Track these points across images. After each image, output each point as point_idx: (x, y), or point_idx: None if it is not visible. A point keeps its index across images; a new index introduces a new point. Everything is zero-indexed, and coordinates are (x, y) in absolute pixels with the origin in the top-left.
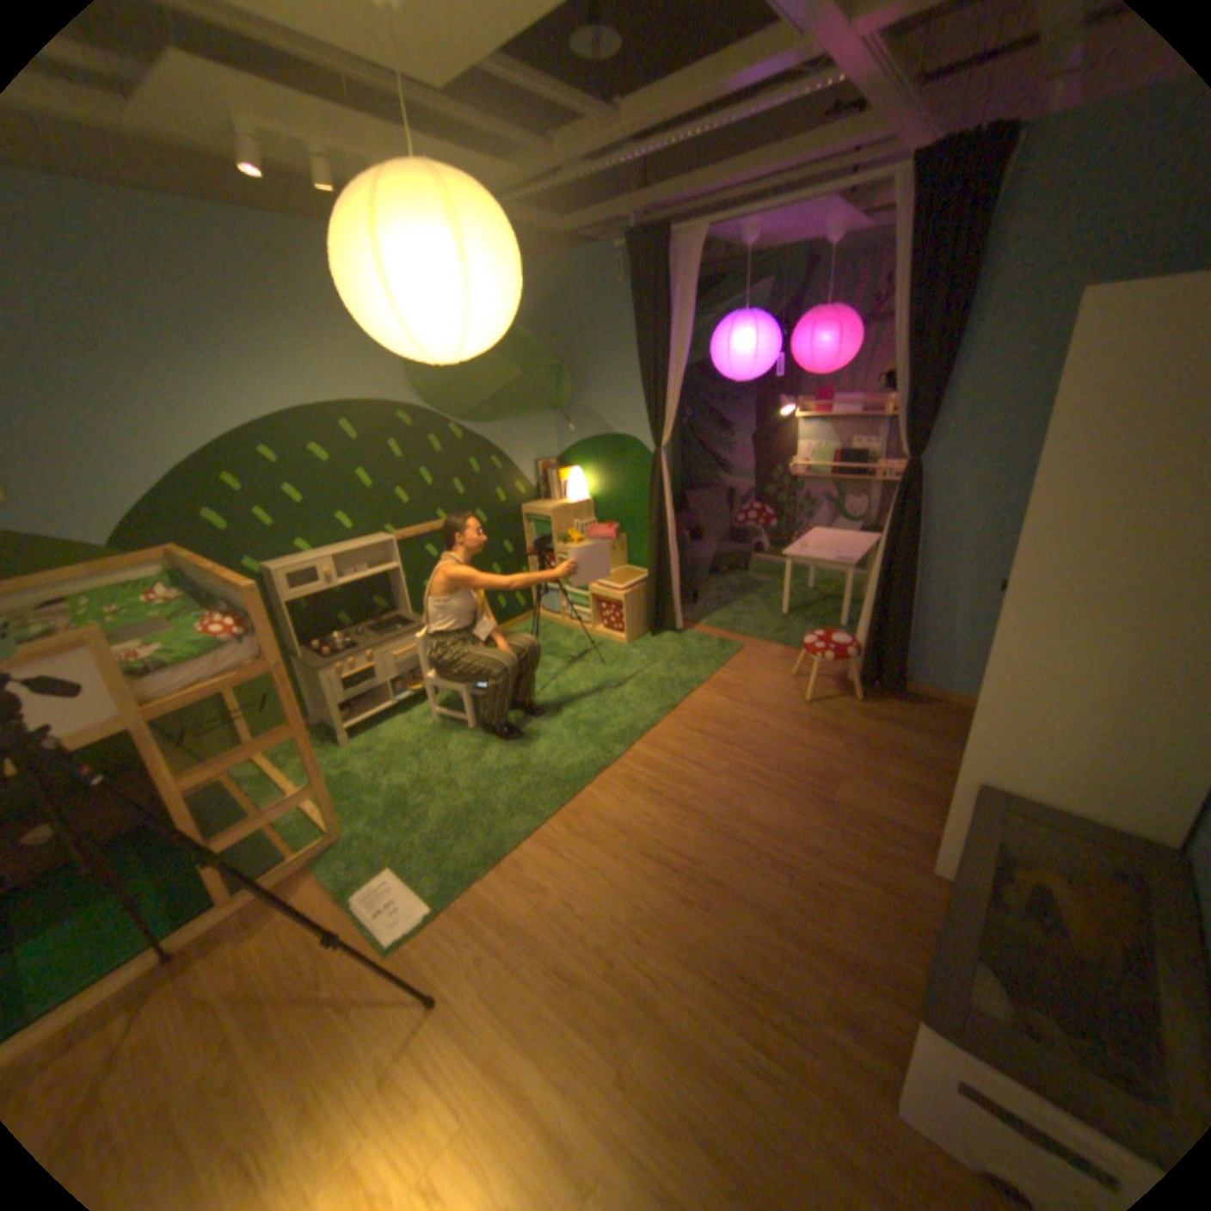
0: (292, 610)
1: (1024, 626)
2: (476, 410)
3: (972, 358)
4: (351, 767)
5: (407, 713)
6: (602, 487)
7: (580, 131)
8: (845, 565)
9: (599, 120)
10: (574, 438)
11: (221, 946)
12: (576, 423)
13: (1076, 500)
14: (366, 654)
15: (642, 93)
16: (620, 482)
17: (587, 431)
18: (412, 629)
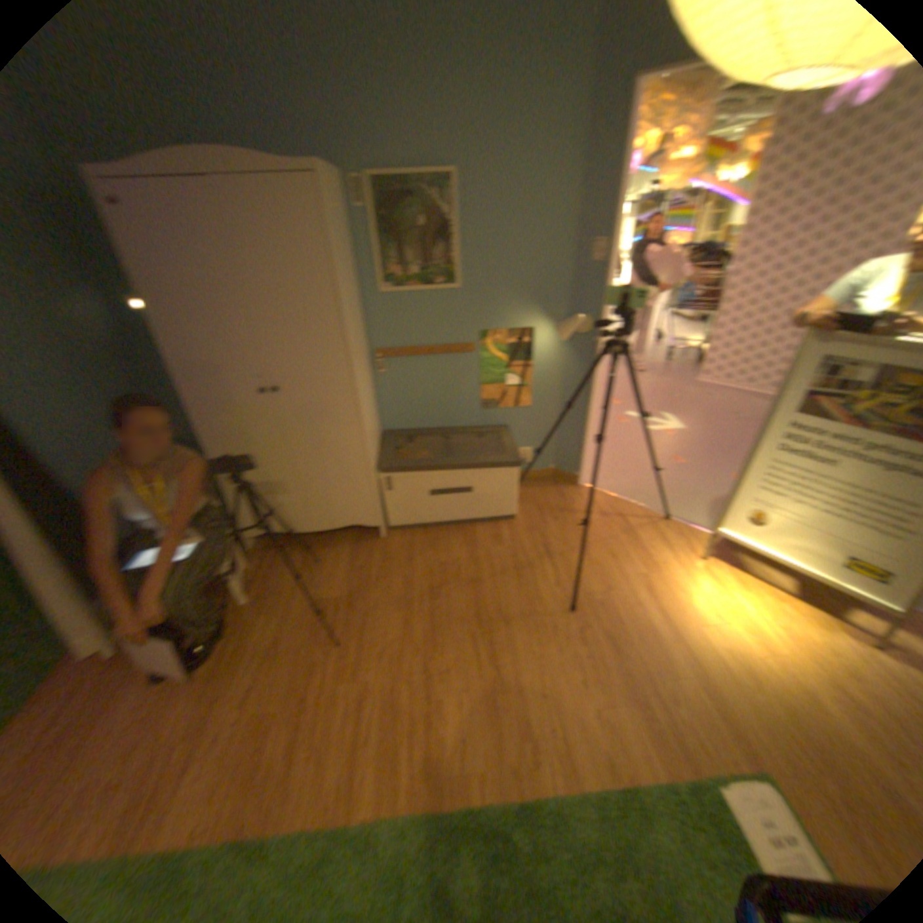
0: None
1: (359, 372)
2: None
3: None
4: None
5: None
6: None
7: None
8: None
9: None
10: None
11: None
12: None
13: (347, 293)
14: None
15: None
16: None
17: None
18: None
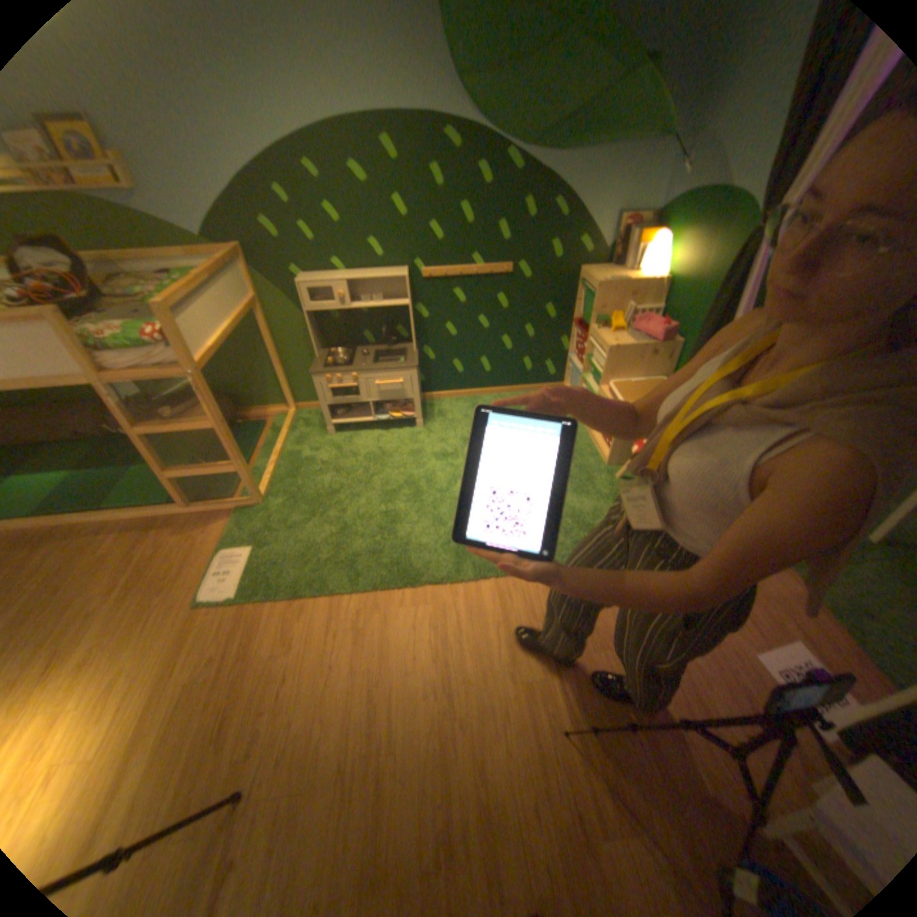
0: (327, 317)
1: None
2: (551, 128)
3: None
4: (319, 454)
5: (387, 431)
6: (688, 264)
7: None
8: None
9: None
10: (686, 181)
11: (168, 530)
12: (697, 158)
13: None
14: (353, 374)
15: None
16: (710, 263)
17: (705, 172)
18: (398, 367)
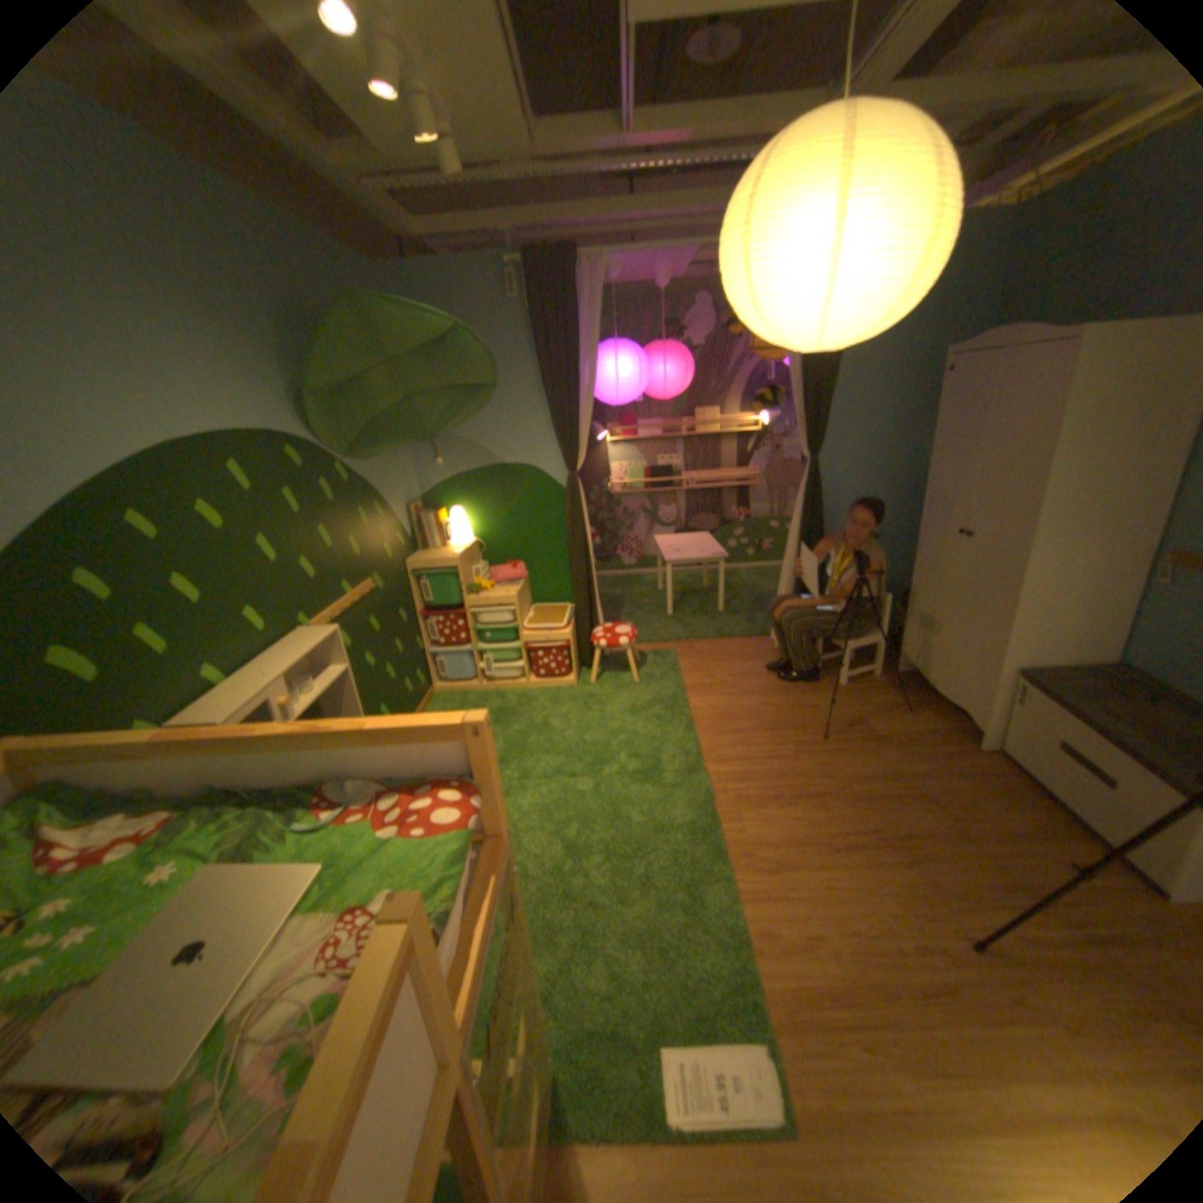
0: None
1: (1045, 549)
2: (355, 441)
3: (837, 382)
4: None
5: None
6: (490, 523)
7: (578, 127)
8: (720, 559)
9: (630, 122)
10: (443, 471)
11: None
12: (446, 455)
13: (1076, 460)
14: None
15: (662, 110)
16: (516, 514)
17: (464, 462)
18: None
